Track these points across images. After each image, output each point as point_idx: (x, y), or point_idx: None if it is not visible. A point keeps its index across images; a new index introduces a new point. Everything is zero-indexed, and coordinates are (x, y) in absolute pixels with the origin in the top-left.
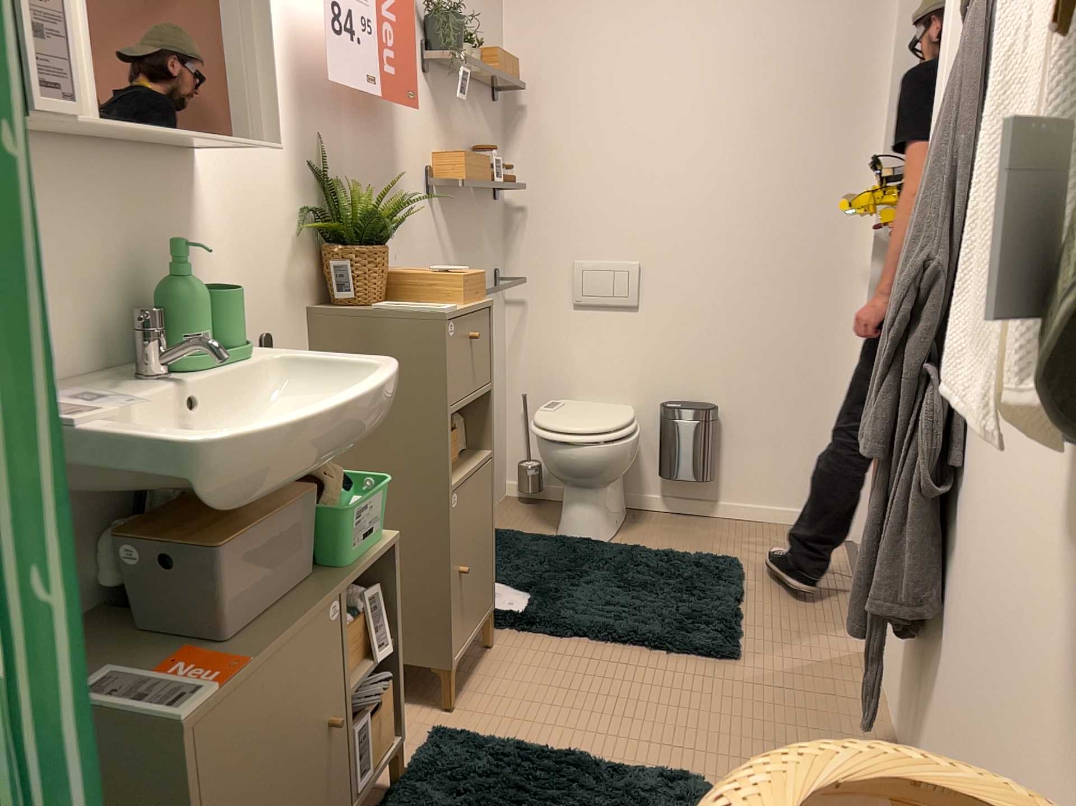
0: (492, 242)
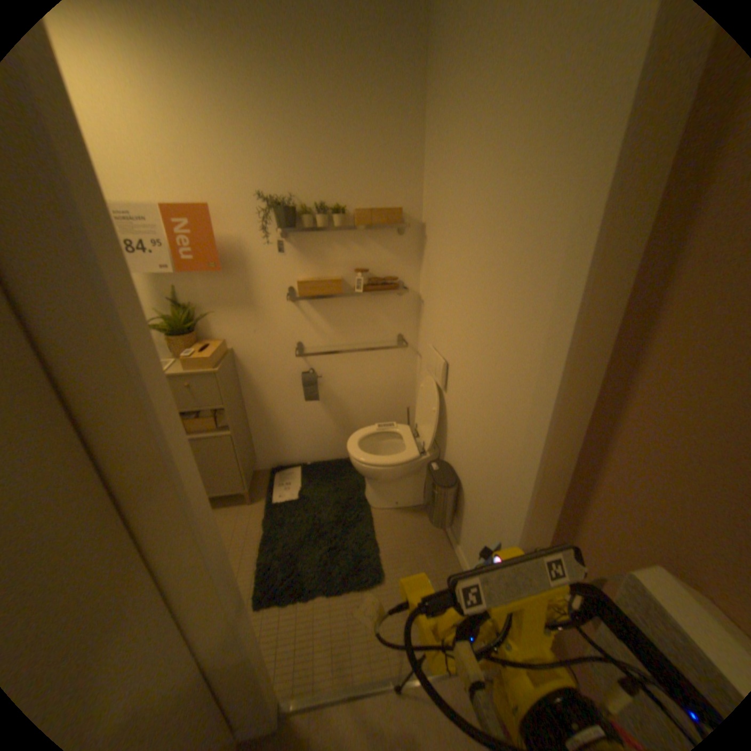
0: (392, 320)
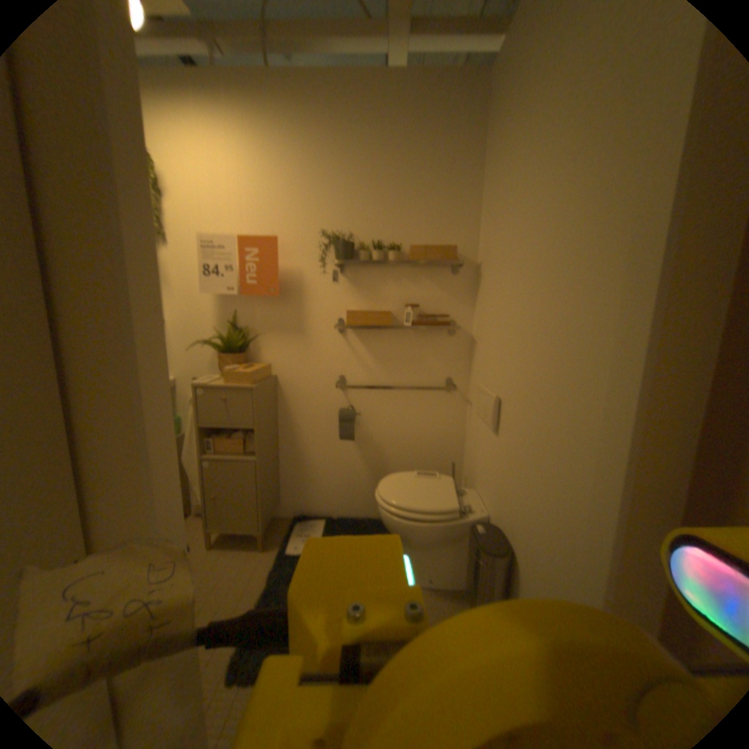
0: (442, 358)
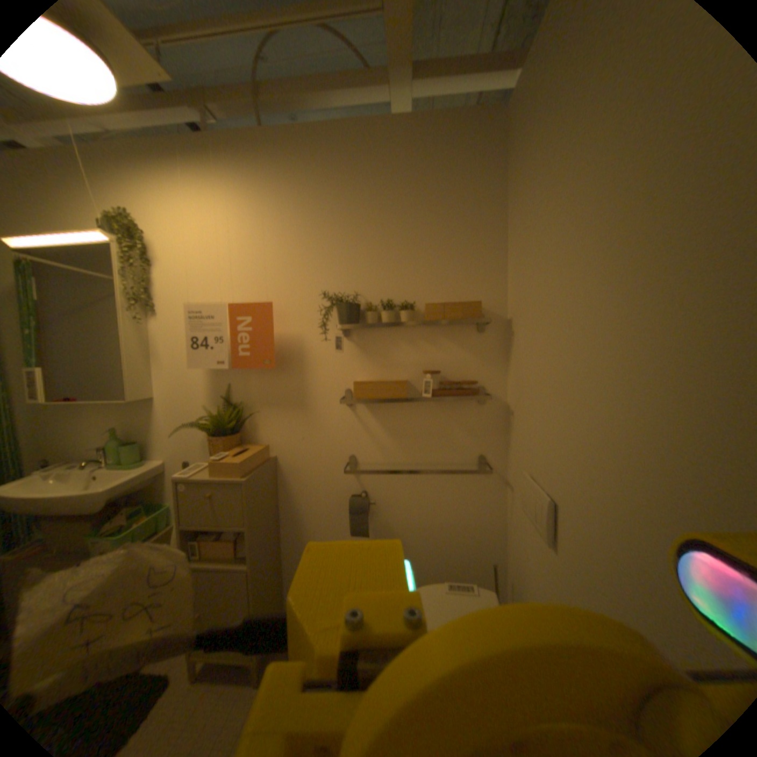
0: (472, 433)
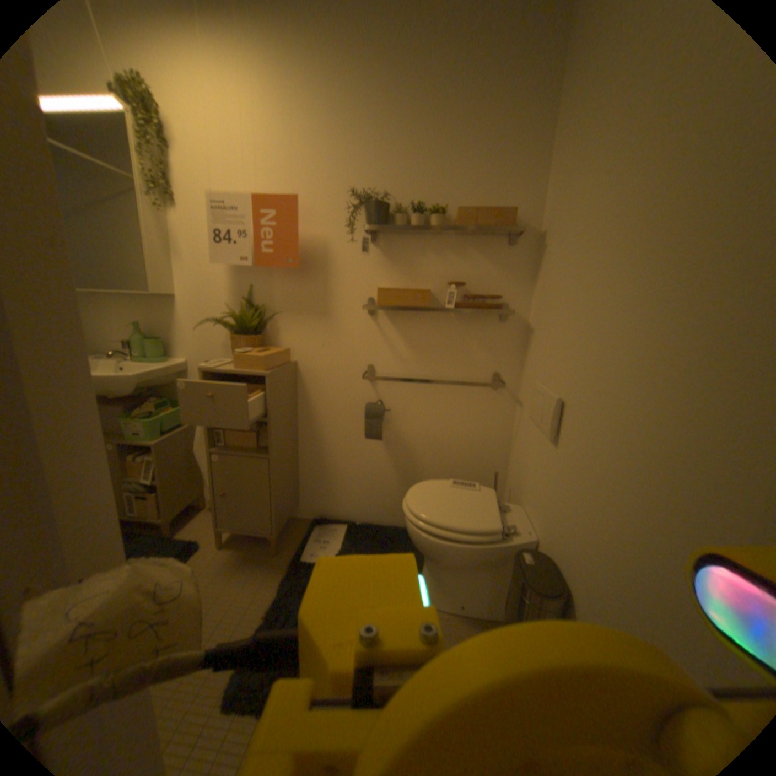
0: (491, 349)
